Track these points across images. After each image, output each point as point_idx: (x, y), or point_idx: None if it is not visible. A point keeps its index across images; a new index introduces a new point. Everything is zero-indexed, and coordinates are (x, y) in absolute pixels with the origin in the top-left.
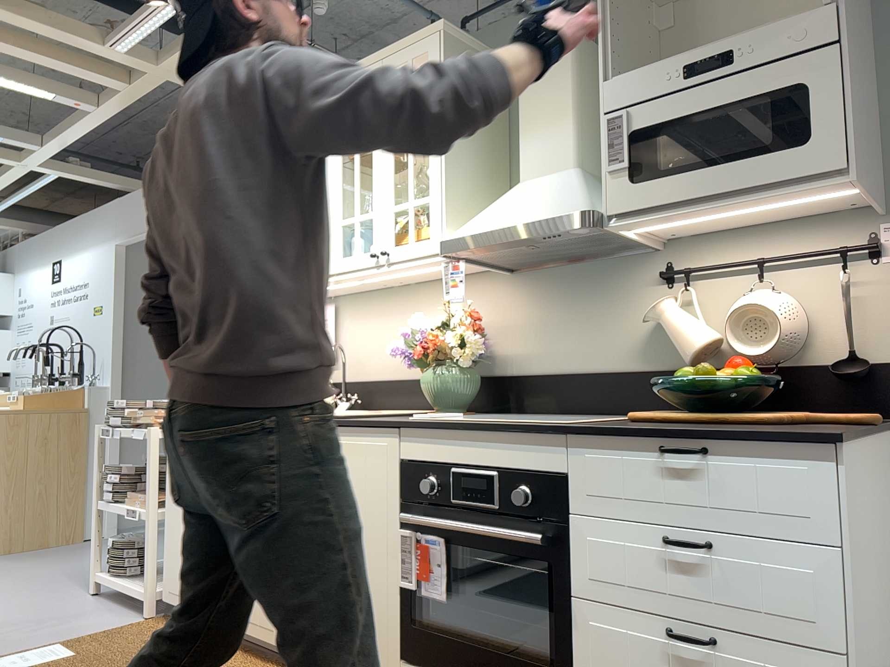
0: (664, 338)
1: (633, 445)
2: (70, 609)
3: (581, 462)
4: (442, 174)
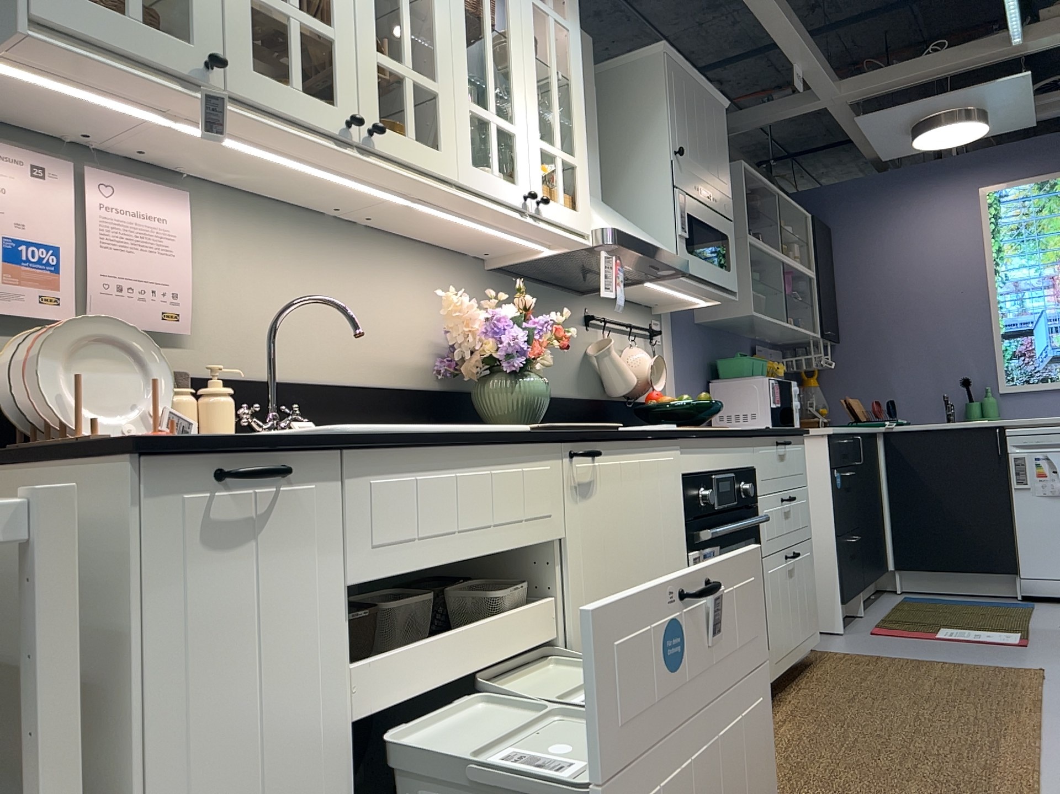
0: (589, 372)
1: (772, 442)
2: None
3: (759, 457)
4: (586, 143)
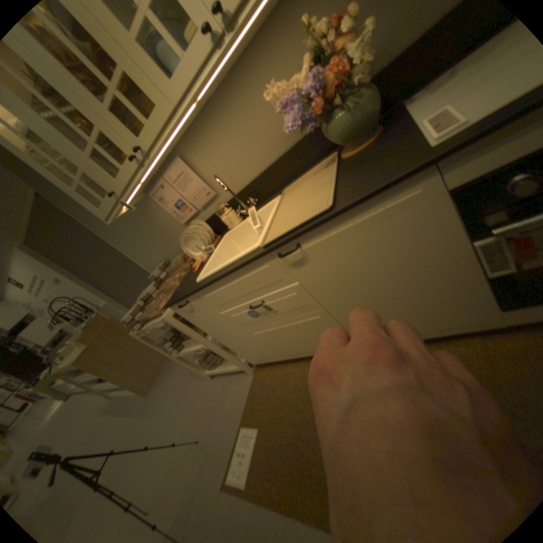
0: None
1: None
2: (214, 396)
3: None
4: None
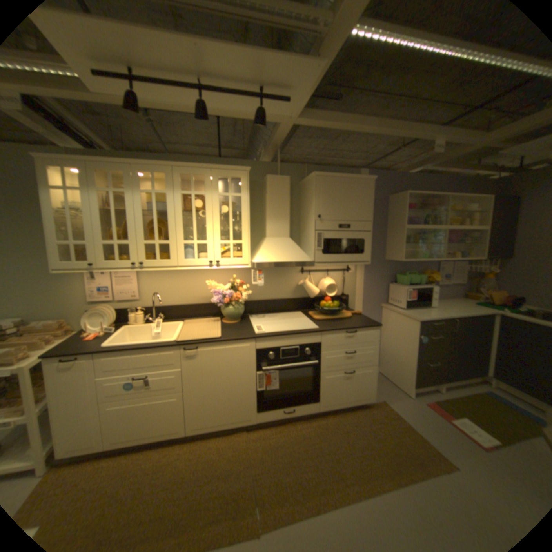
0: (299, 288)
1: (339, 332)
2: None
3: (325, 338)
4: (249, 233)
